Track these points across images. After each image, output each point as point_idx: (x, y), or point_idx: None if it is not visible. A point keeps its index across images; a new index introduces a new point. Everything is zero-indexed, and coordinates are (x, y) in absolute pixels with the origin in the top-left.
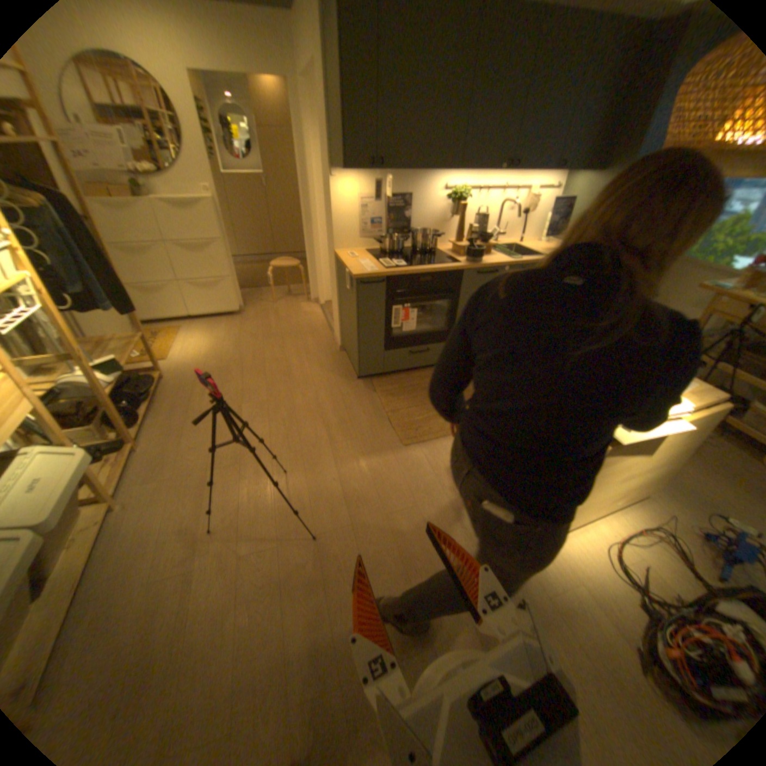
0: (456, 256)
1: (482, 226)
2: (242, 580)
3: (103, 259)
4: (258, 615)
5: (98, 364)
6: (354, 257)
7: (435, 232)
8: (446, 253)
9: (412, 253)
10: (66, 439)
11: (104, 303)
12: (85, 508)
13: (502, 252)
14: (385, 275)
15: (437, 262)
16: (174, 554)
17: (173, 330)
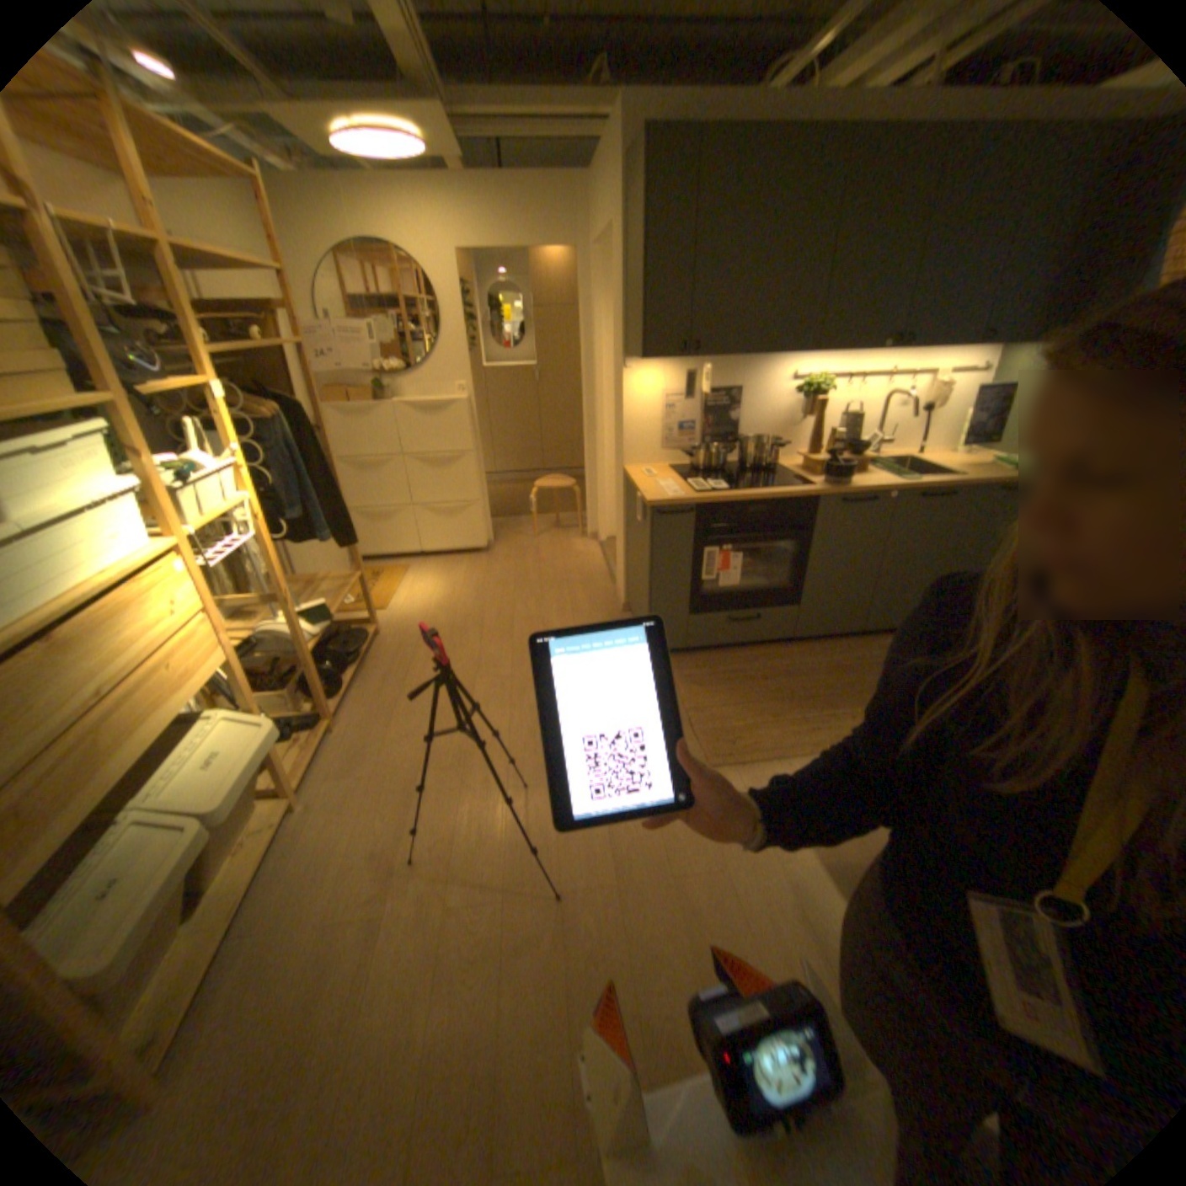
0: (808, 475)
1: (854, 429)
2: (447, 946)
3: (329, 477)
4: (464, 1008)
5: (304, 610)
6: (651, 476)
7: (776, 440)
8: (793, 470)
9: (738, 469)
10: (254, 707)
11: (323, 532)
12: (261, 804)
13: (887, 469)
14: (694, 501)
15: (776, 484)
16: (361, 889)
17: (399, 570)
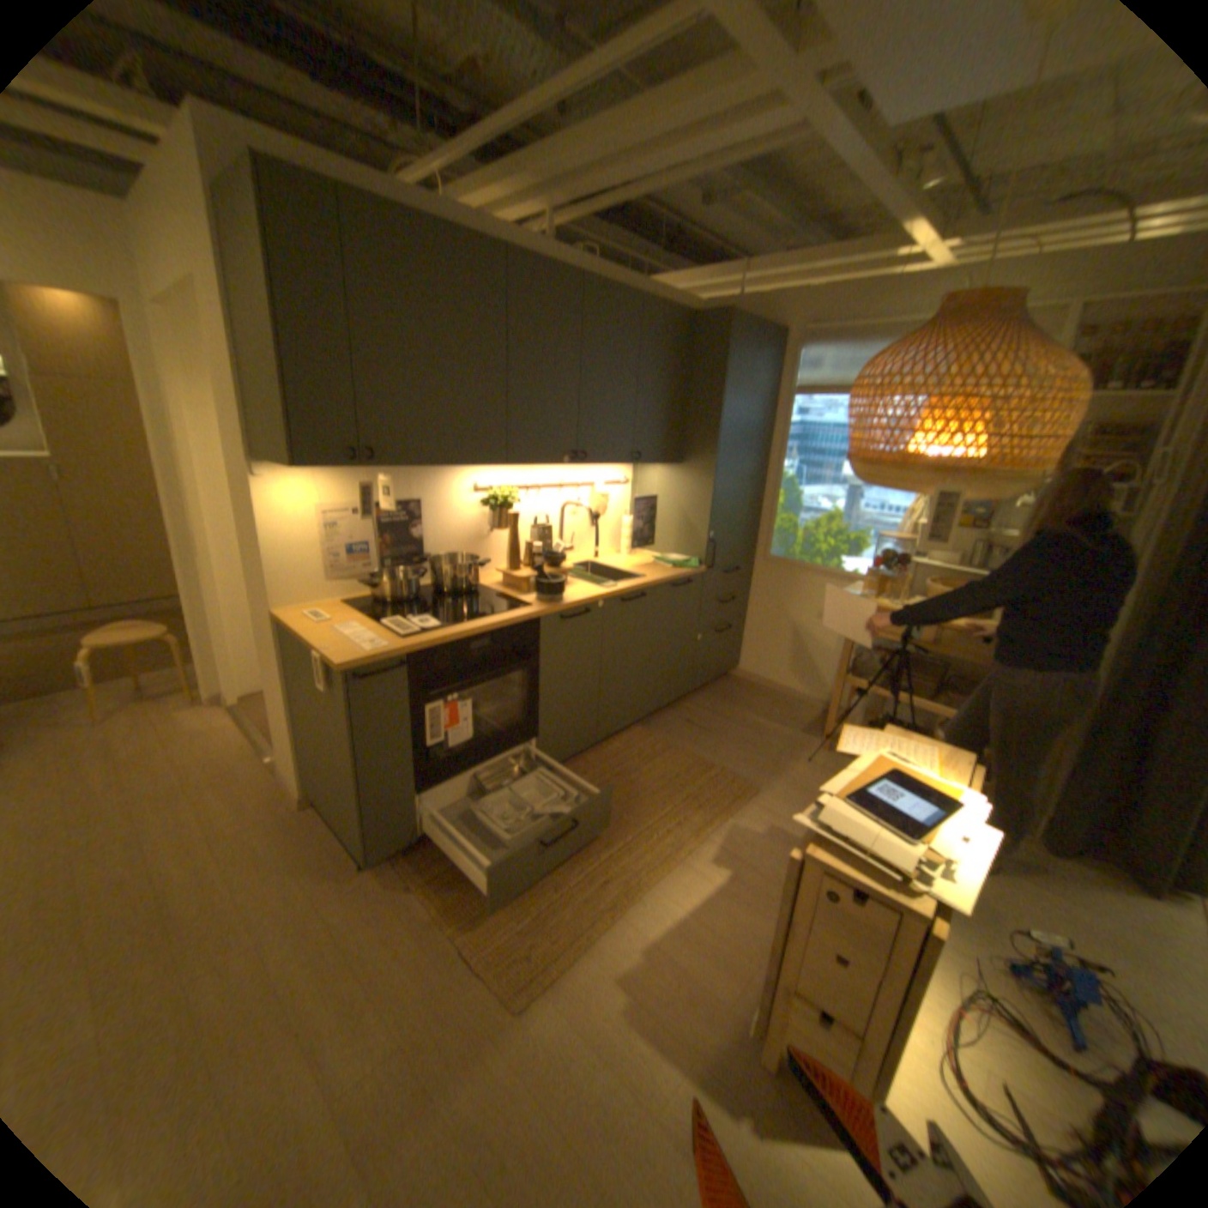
0: (517, 595)
1: (542, 542)
2: None
3: None
4: None
5: None
6: (324, 621)
7: (472, 558)
8: (498, 590)
9: (437, 596)
10: None
11: None
12: None
13: (581, 578)
14: (406, 652)
15: (492, 610)
16: None
17: None
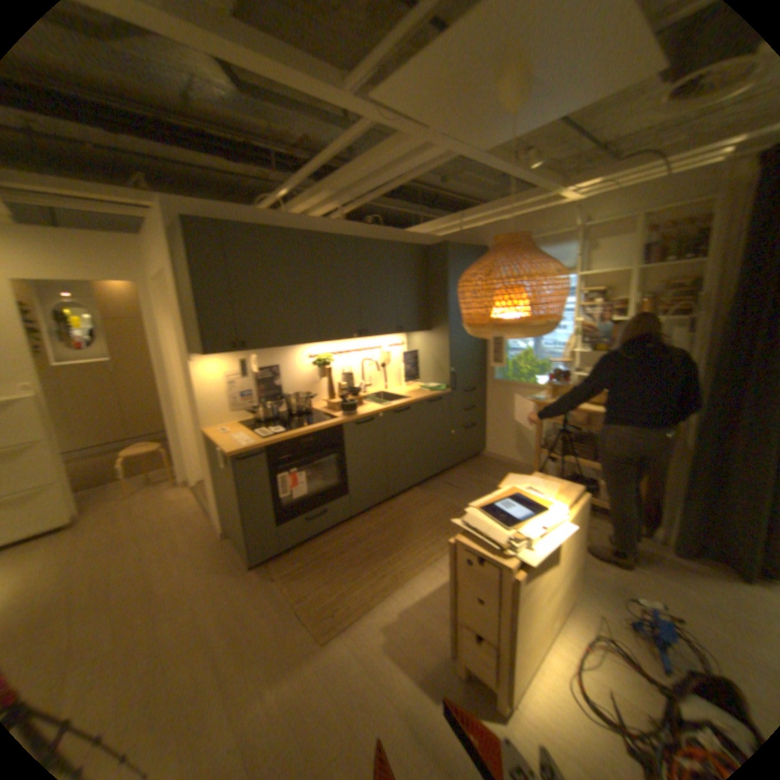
0: (331, 412)
1: (349, 381)
2: None
3: None
4: None
5: None
6: (225, 432)
7: (307, 394)
8: (322, 410)
9: (287, 416)
10: None
11: None
12: None
13: (372, 400)
14: (262, 445)
15: (314, 421)
16: None
17: None
